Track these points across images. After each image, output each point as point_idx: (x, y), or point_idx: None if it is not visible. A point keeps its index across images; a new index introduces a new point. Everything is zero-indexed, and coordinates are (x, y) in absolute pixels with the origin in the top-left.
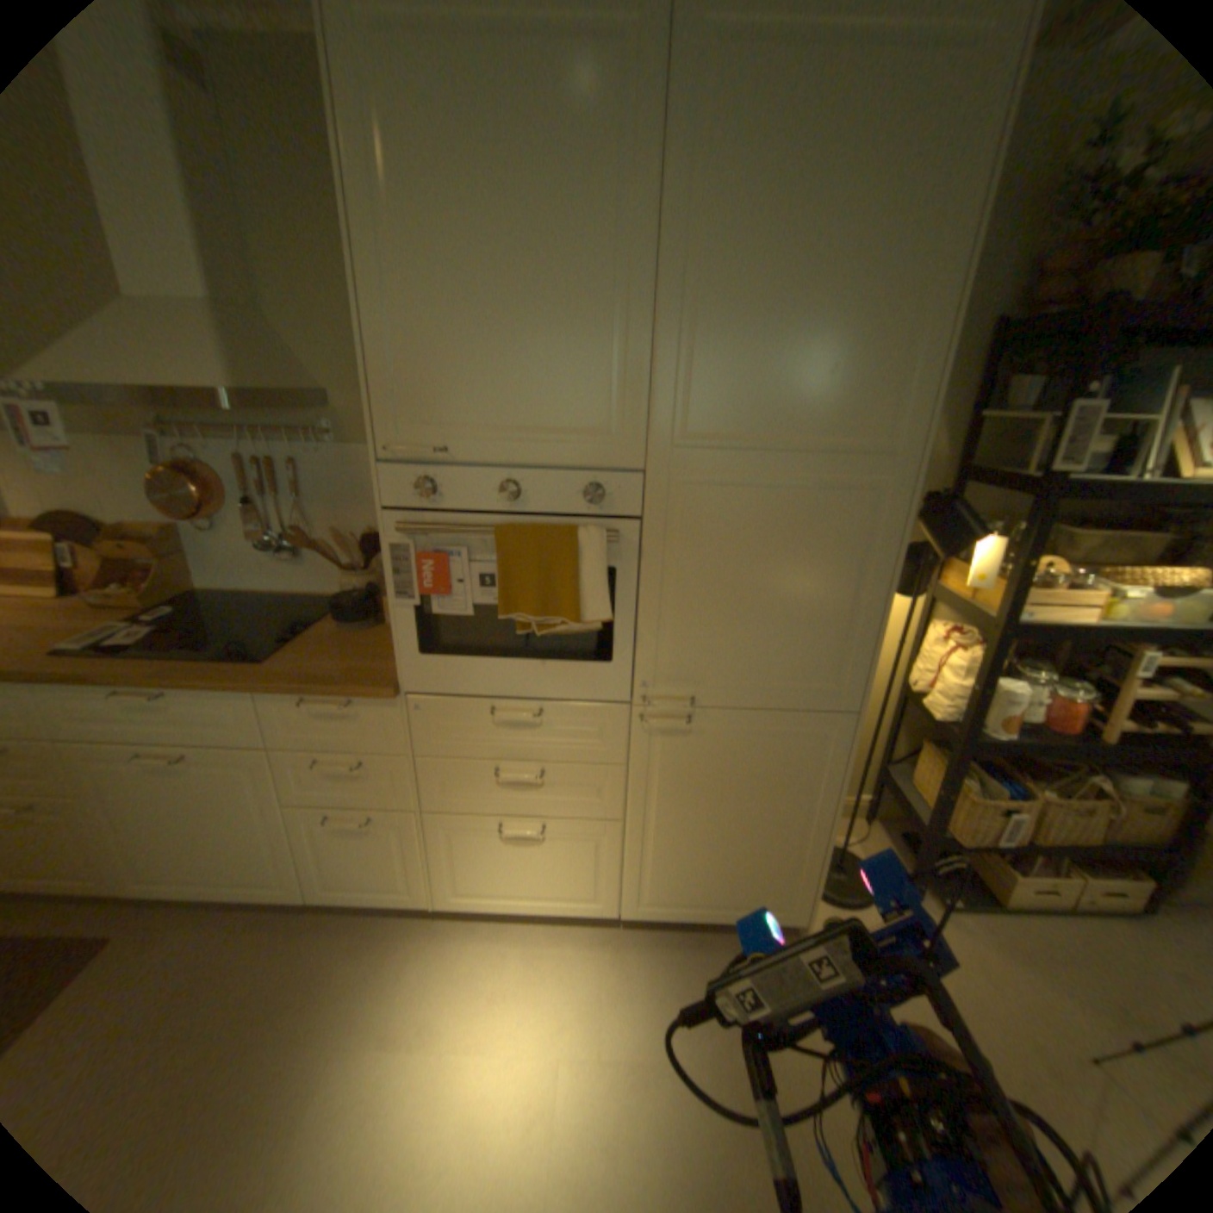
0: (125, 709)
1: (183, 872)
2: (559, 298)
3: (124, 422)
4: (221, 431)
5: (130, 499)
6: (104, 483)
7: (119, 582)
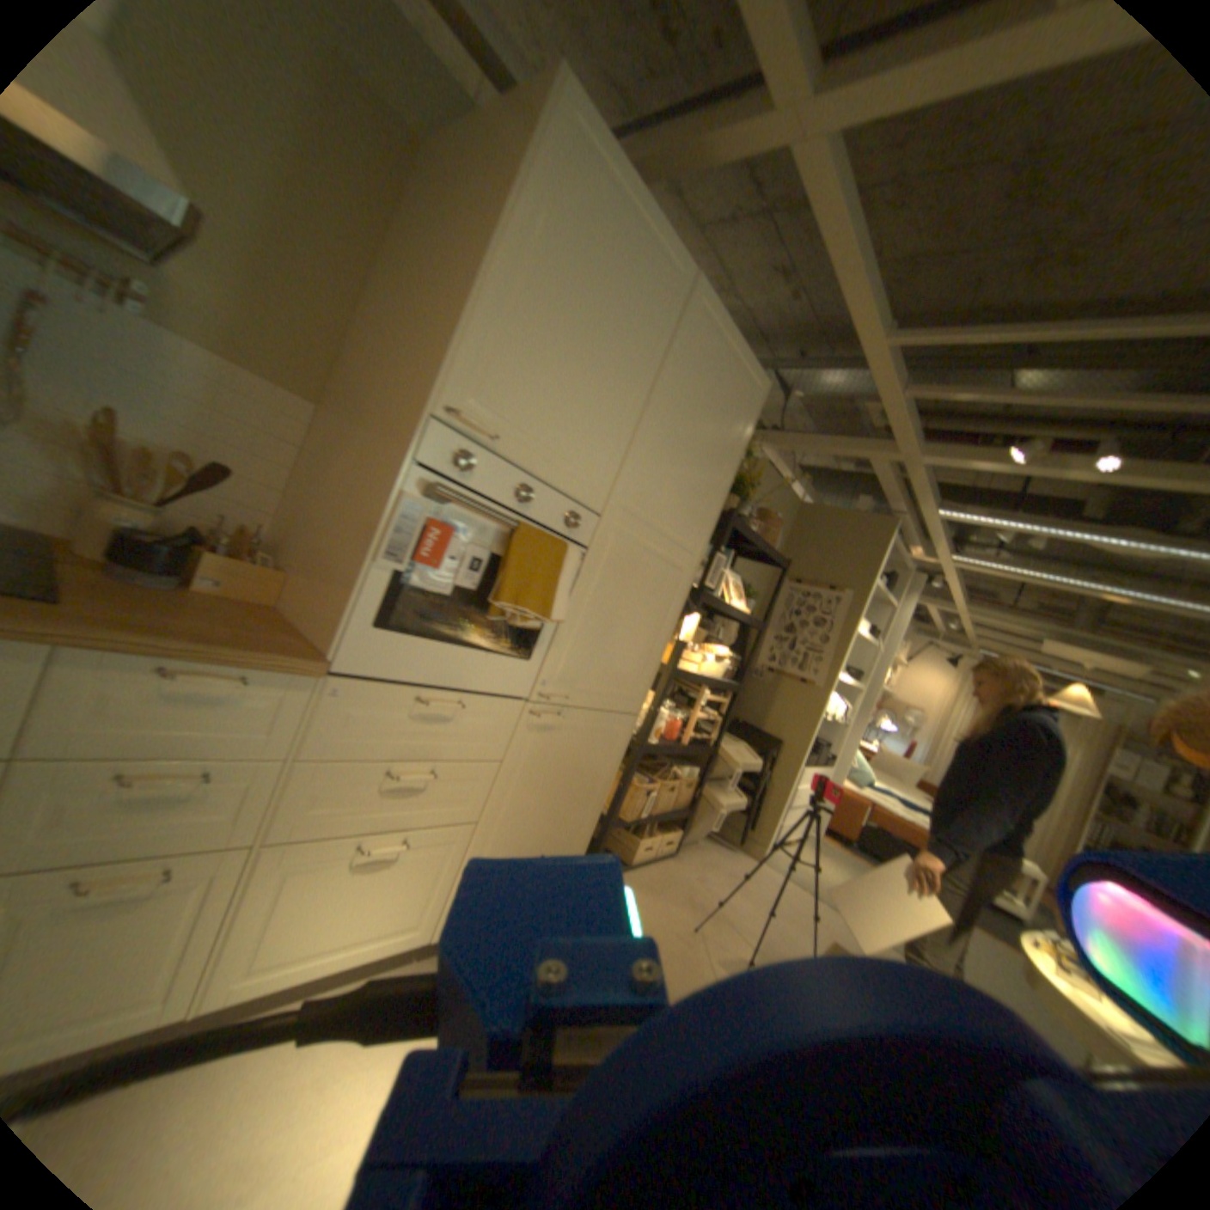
0: None
1: None
2: (606, 382)
3: None
4: None
5: None
6: None
7: None
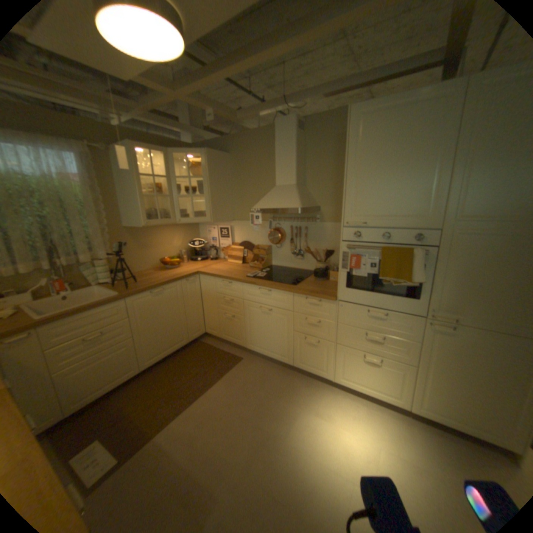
0: (260, 292)
1: (262, 344)
2: (413, 174)
3: (264, 217)
4: (288, 218)
5: (261, 238)
6: (256, 233)
7: (255, 260)
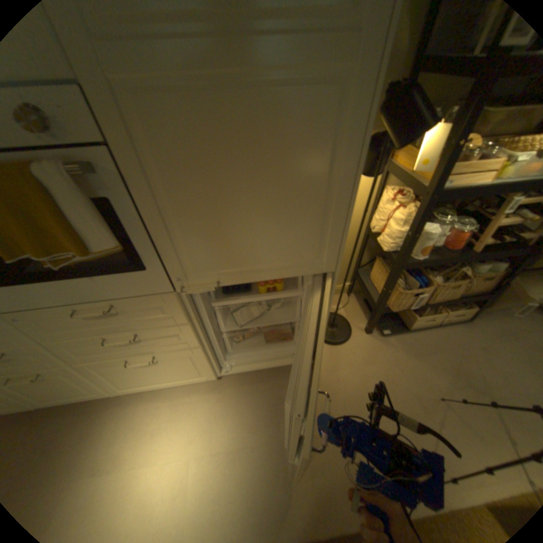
0: None
1: None
2: None
3: None
4: None
5: None
6: None
7: None
